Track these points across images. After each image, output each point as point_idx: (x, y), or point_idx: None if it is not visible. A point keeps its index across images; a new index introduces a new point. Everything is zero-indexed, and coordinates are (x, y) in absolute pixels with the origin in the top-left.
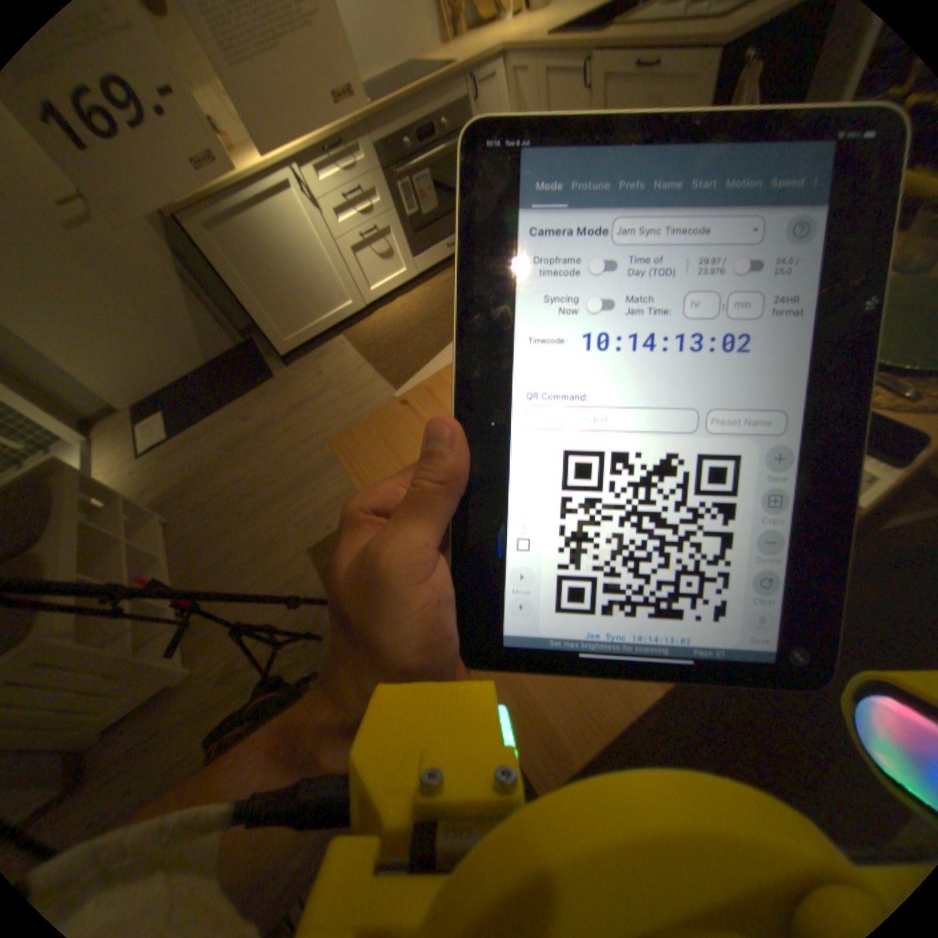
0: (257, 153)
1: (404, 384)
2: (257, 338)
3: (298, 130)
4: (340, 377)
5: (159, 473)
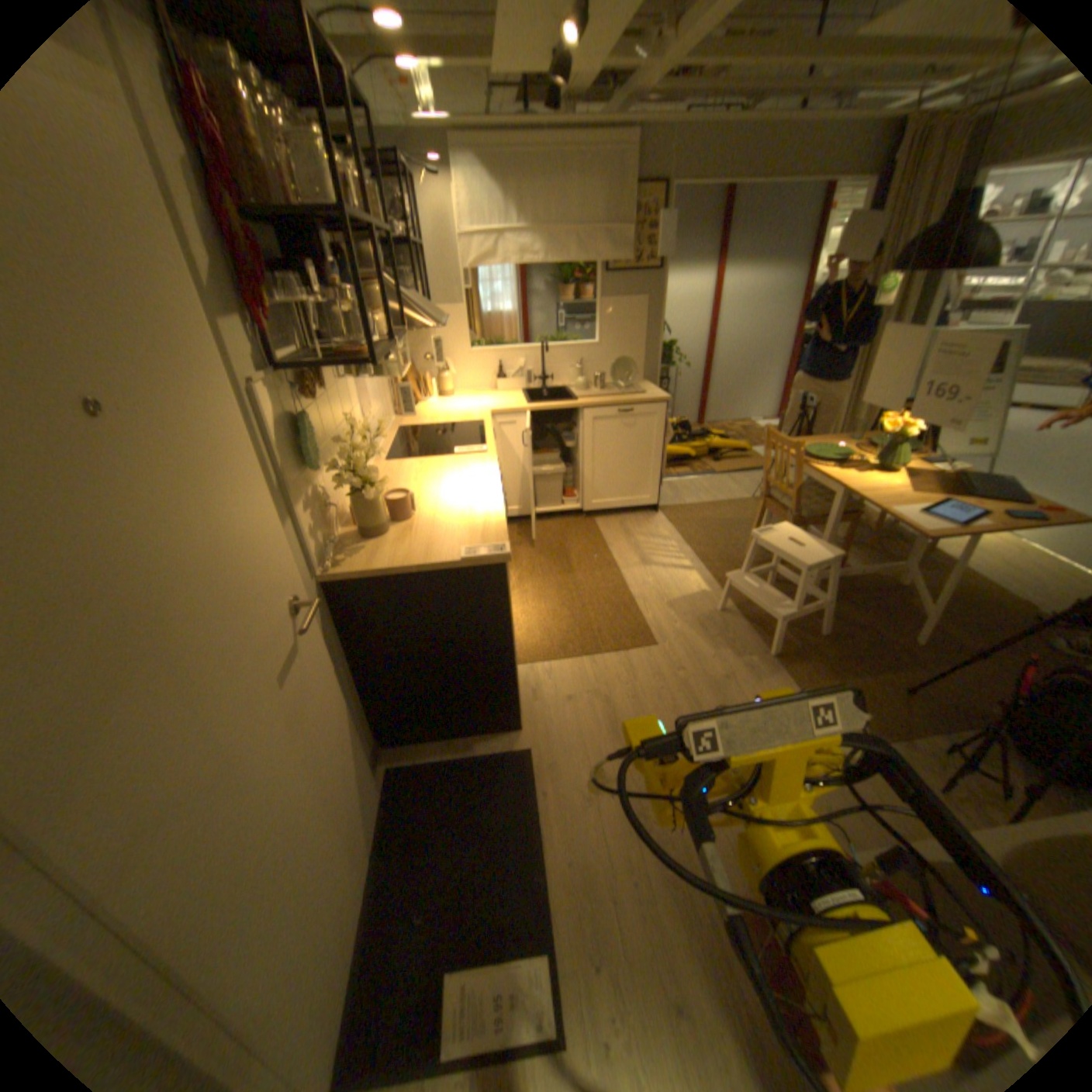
0: (476, 497)
1: (656, 638)
2: (409, 762)
3: (461, 477)
4: (600, 682)
5: (650, 970)
